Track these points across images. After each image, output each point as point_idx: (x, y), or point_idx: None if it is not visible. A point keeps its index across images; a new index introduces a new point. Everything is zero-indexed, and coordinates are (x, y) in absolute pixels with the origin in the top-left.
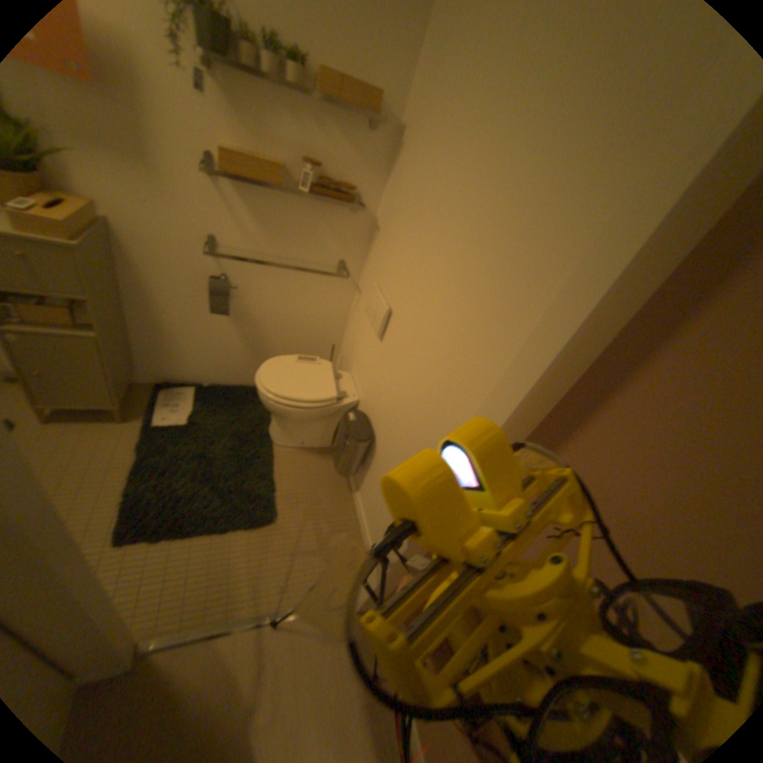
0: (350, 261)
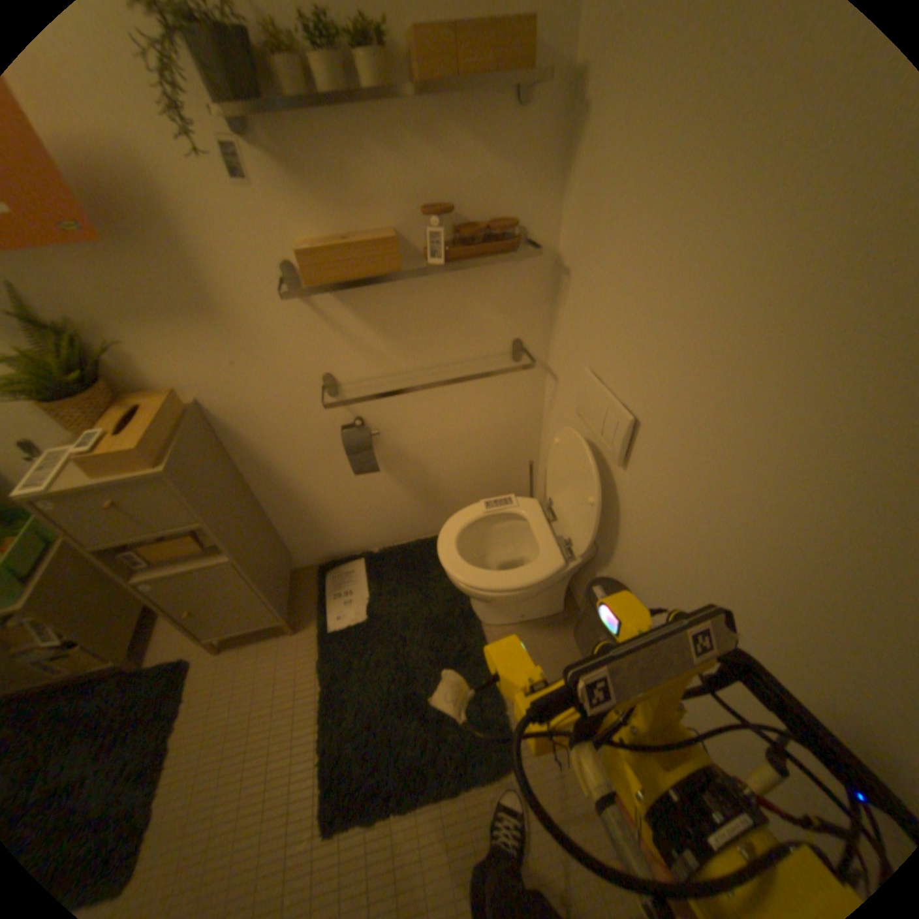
0: (527, 336)
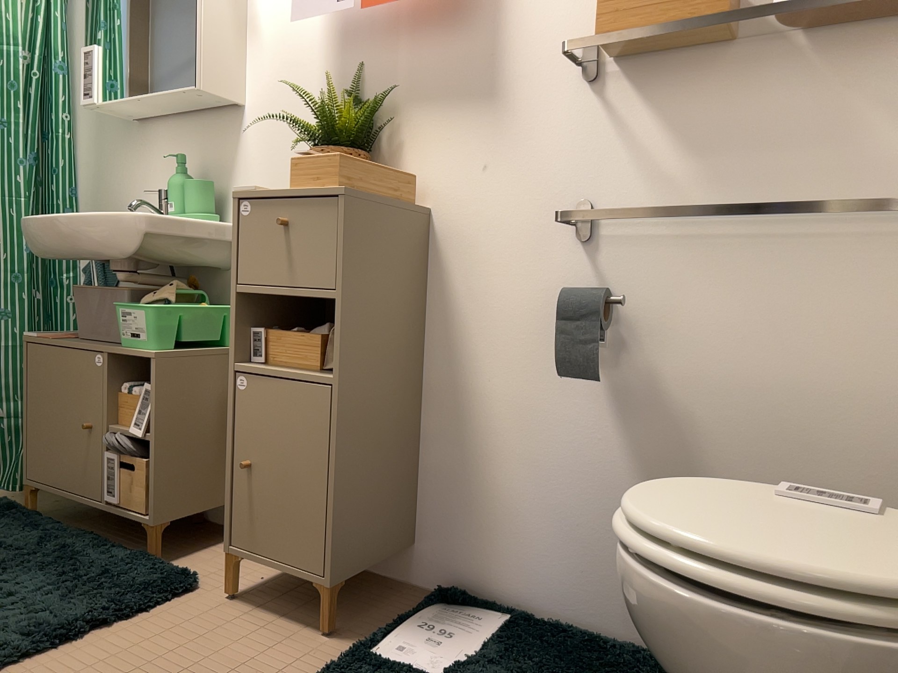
0: None
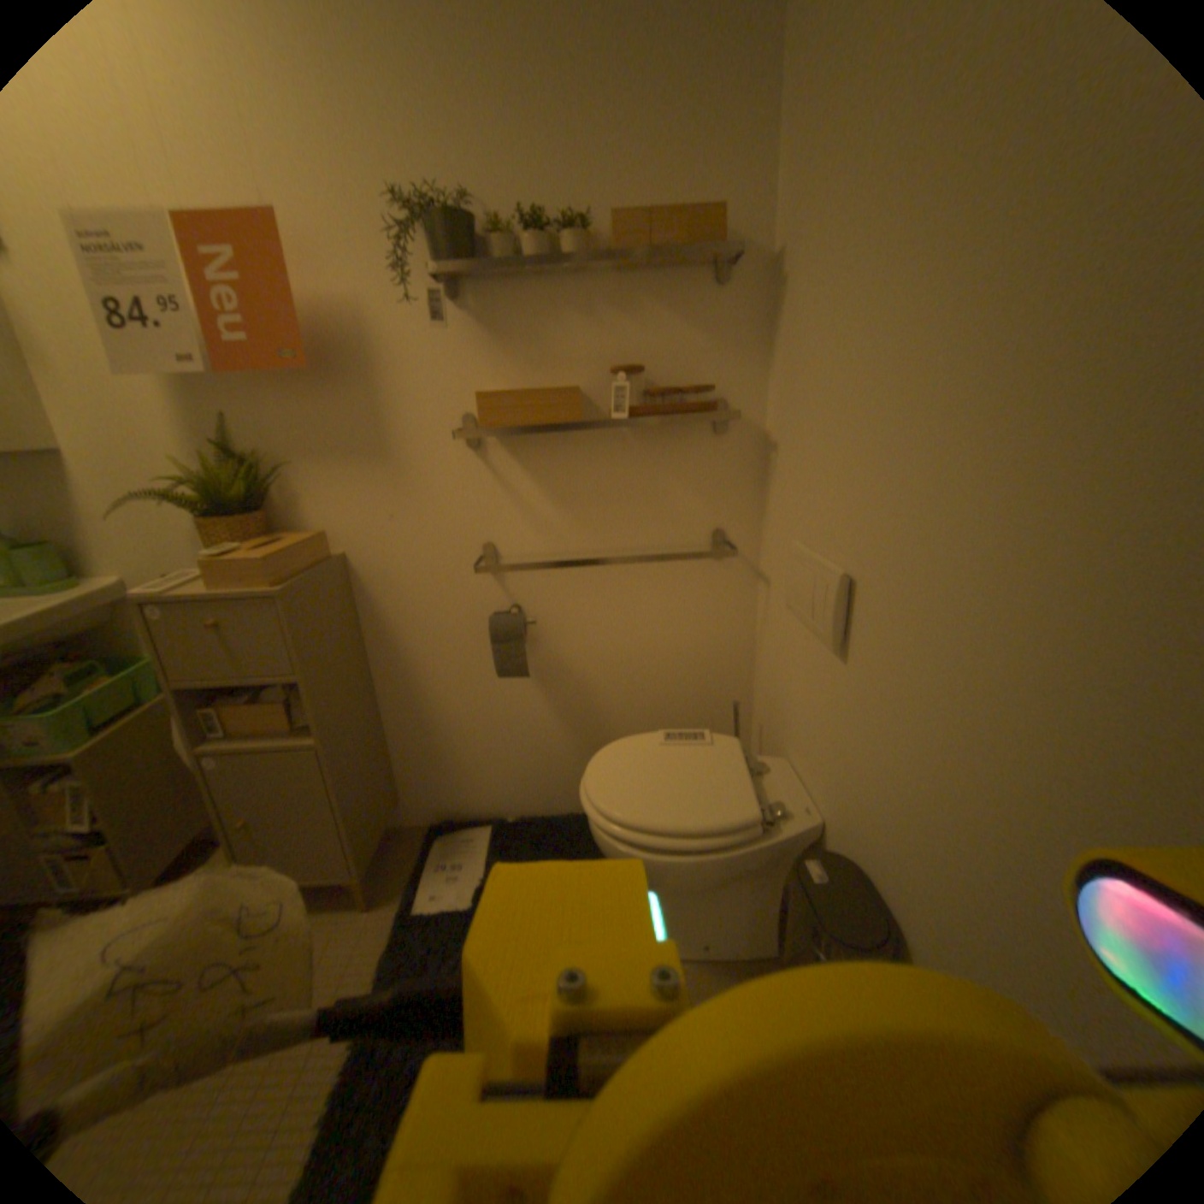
0: (734, 524)
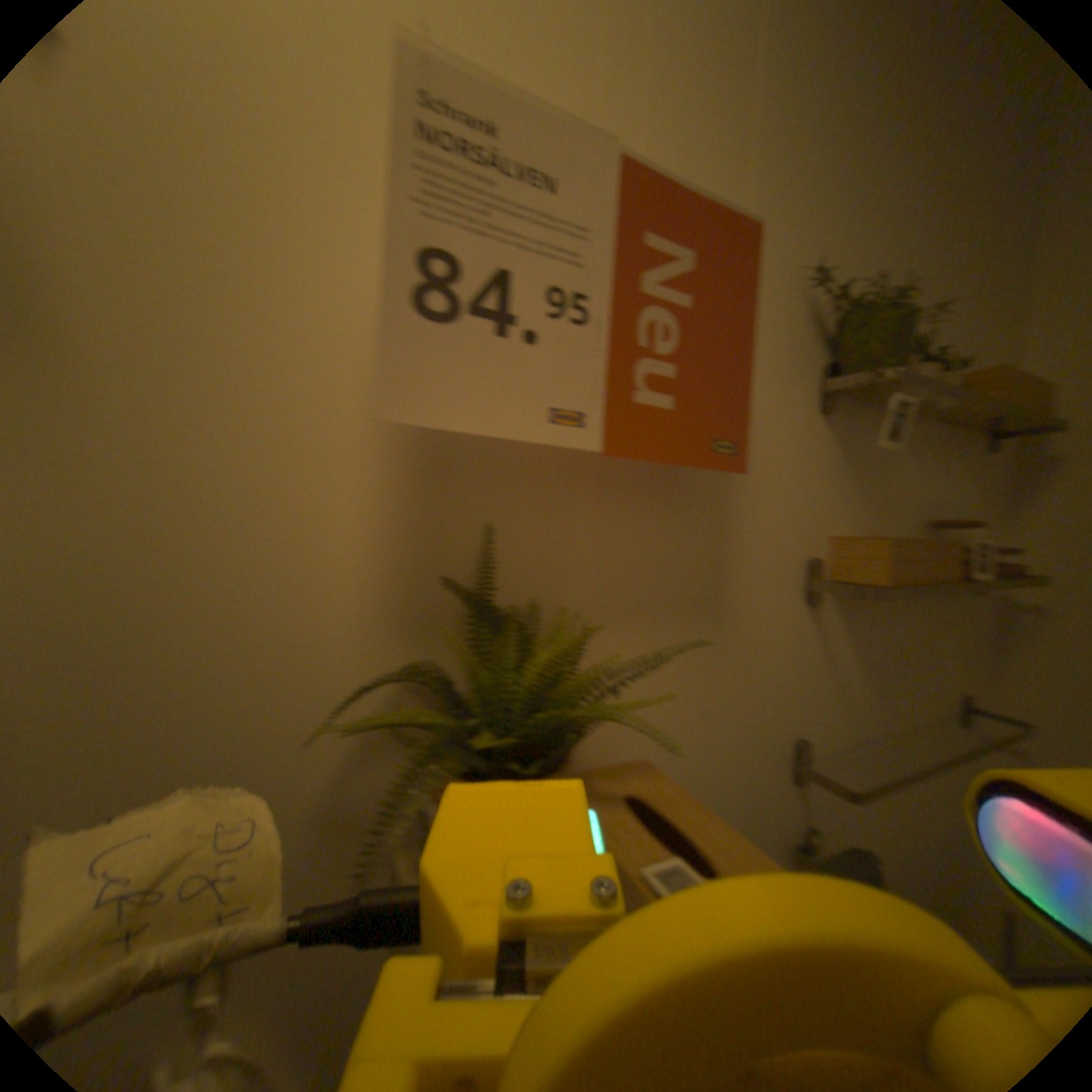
0: (979, 691)
